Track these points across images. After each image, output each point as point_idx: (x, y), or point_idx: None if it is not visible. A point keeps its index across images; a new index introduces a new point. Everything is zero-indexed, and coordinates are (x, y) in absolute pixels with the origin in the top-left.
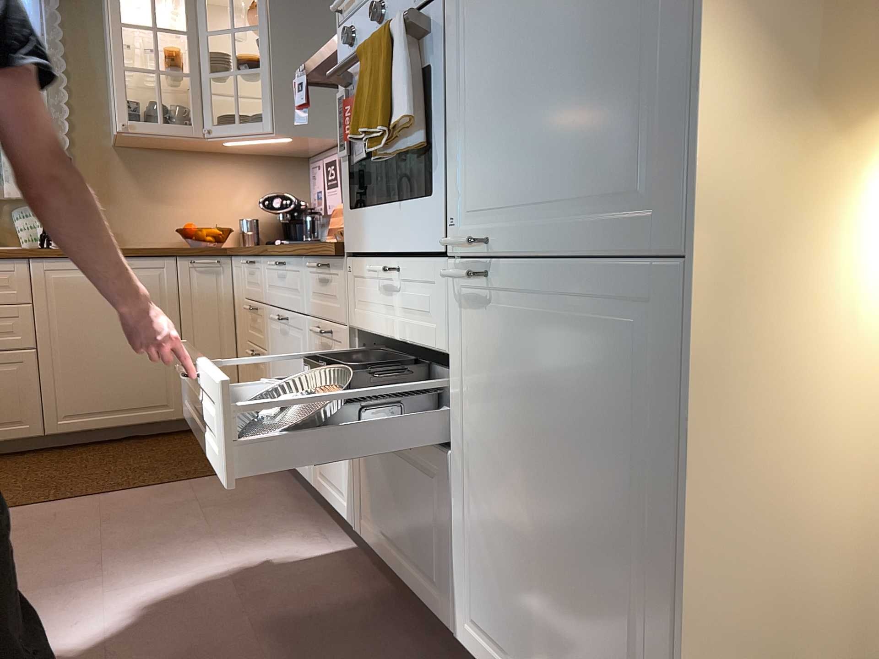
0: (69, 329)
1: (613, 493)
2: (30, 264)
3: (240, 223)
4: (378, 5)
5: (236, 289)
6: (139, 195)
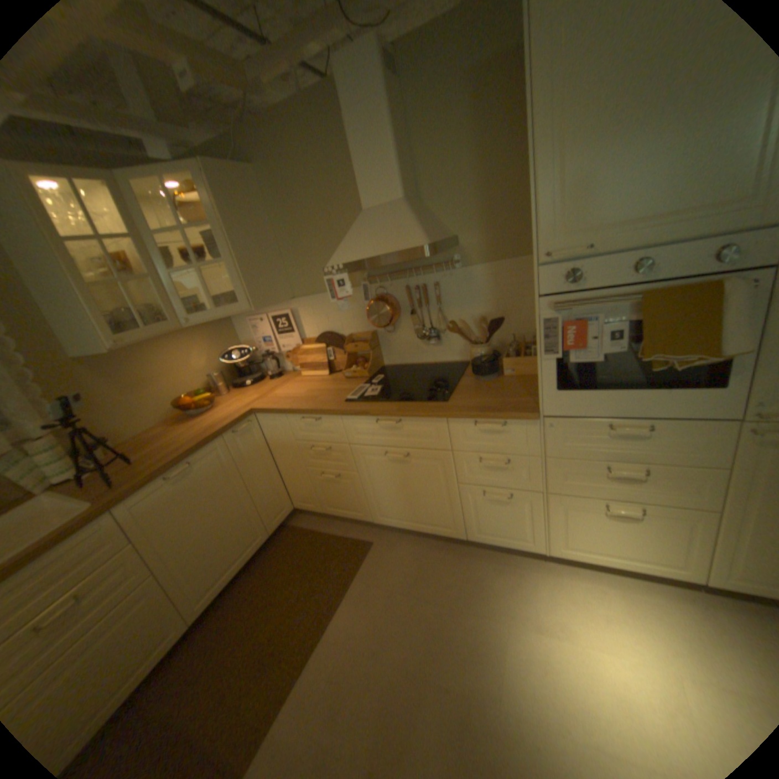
0: (171, 540)
1: None
2: (111, 514)
3: (208, 380)
4: (652, 263)
5: (271, 435)
6: (115, 392)
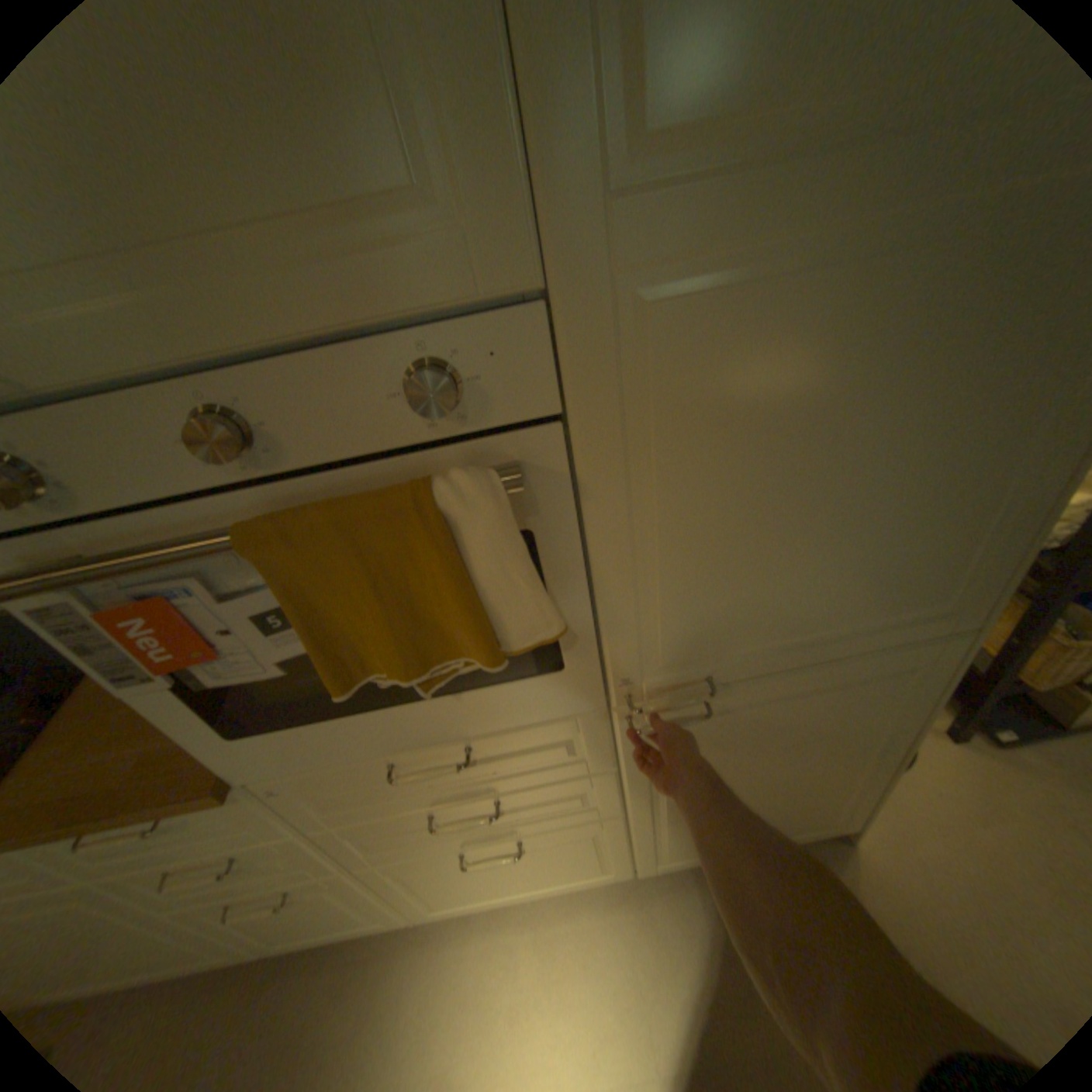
0: None
1: (847, 752)
2: None
3: None
4: (221, 431)
5: None
6: None
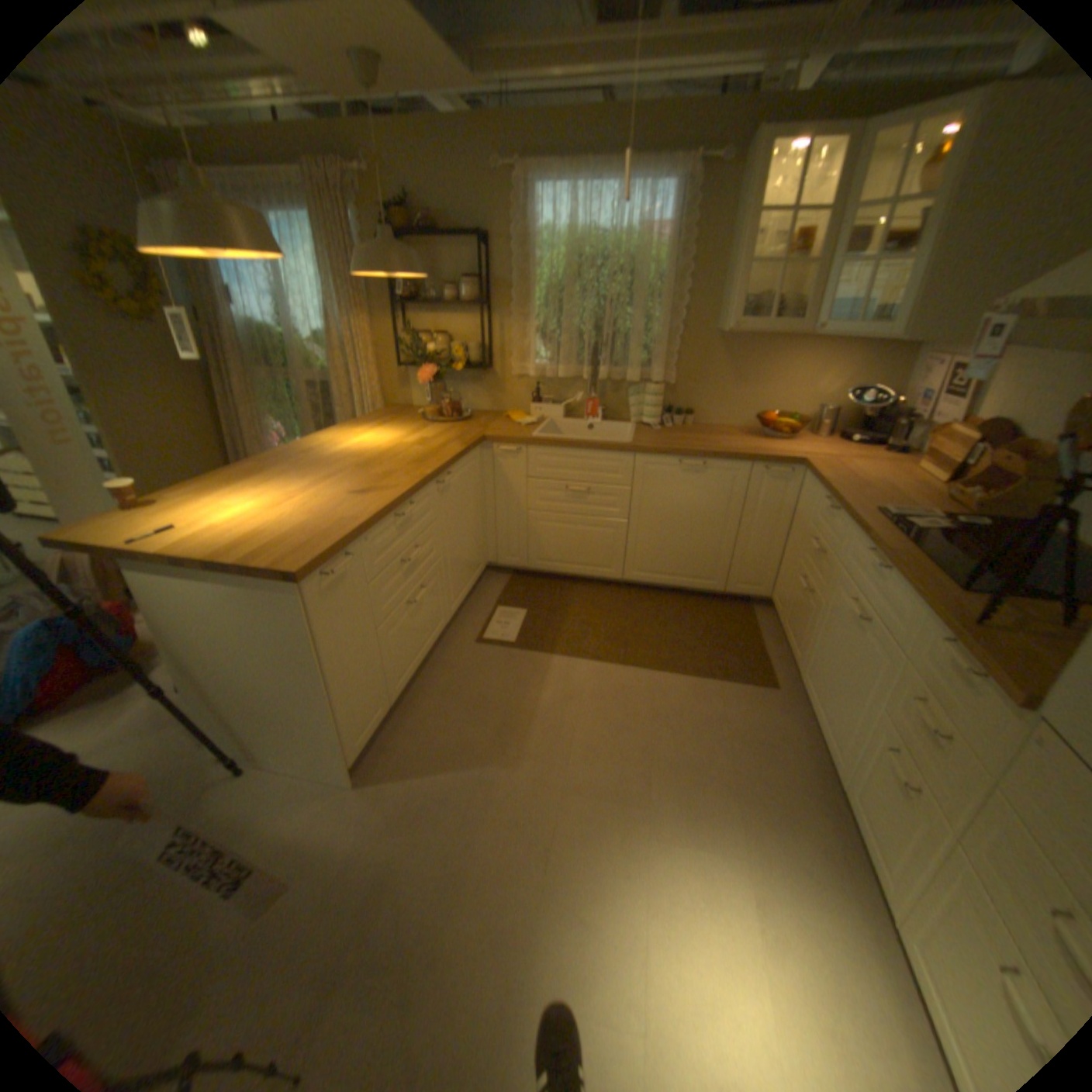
0: (652, 510)
1: None
2: (634, 457)
3: (819, 411)
4: None
5: (802, 502)
6: (728, 377)
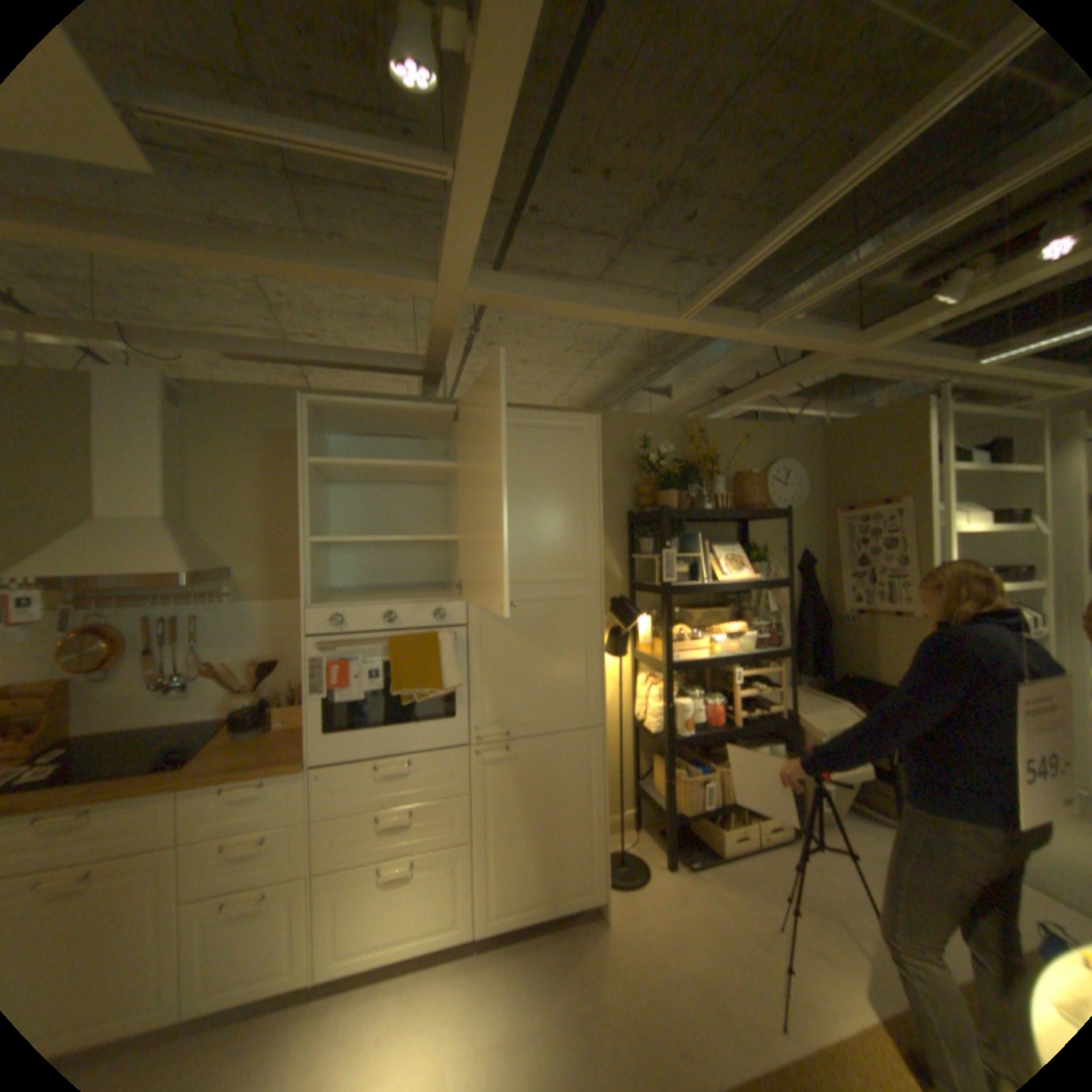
0: None
1: (574, 803)
2: None
3: None
4: (393, 617)
5: None
6: None
